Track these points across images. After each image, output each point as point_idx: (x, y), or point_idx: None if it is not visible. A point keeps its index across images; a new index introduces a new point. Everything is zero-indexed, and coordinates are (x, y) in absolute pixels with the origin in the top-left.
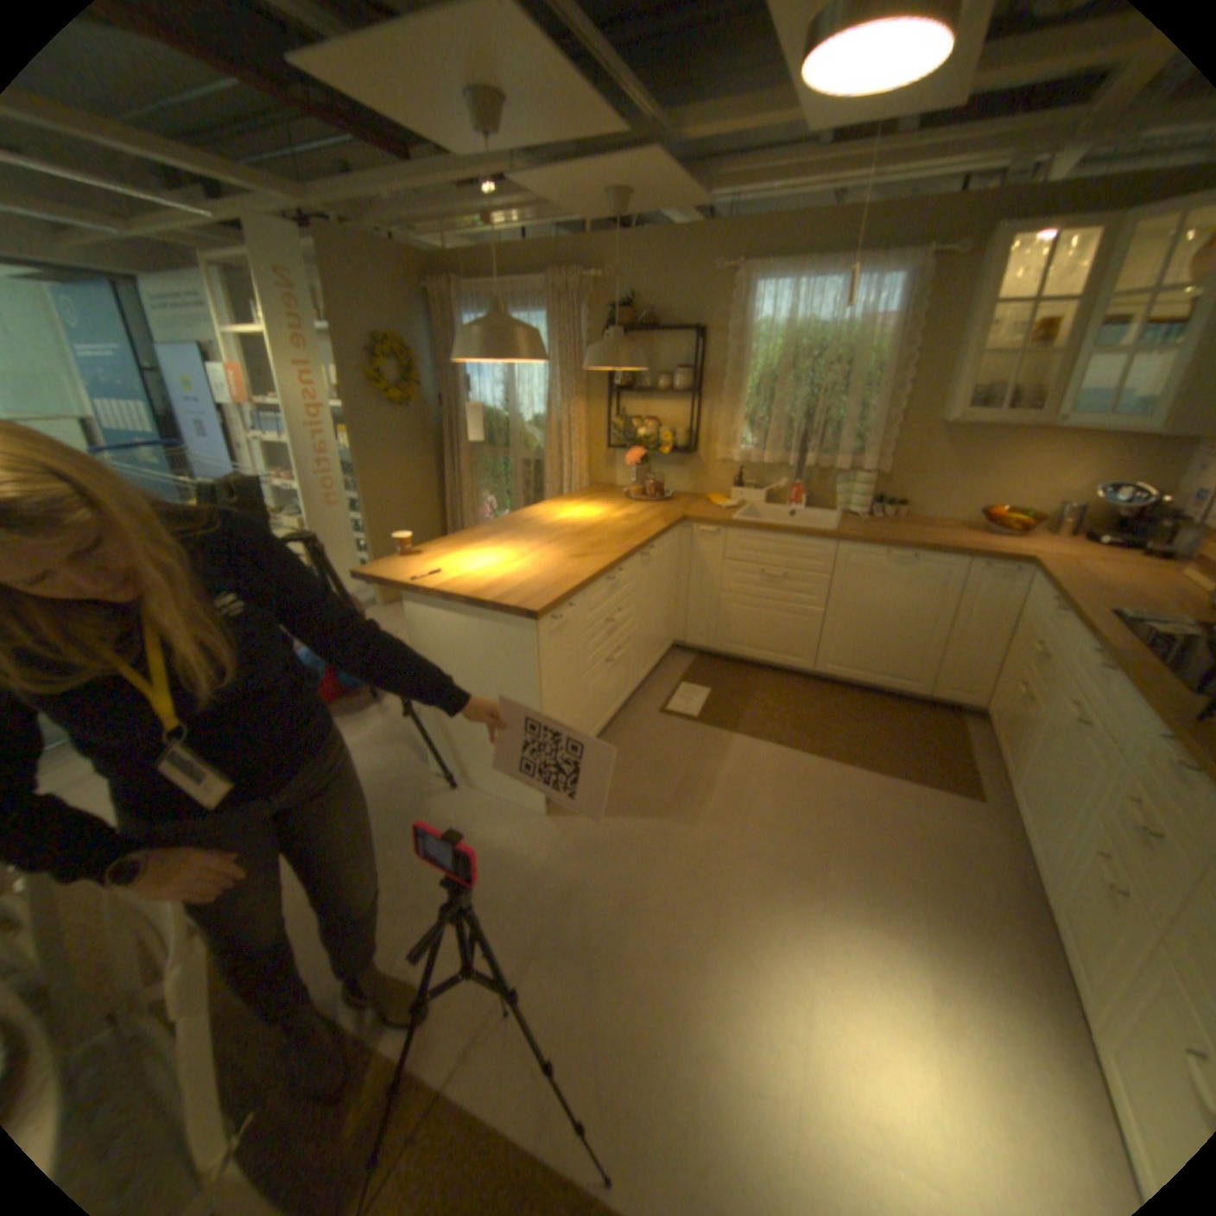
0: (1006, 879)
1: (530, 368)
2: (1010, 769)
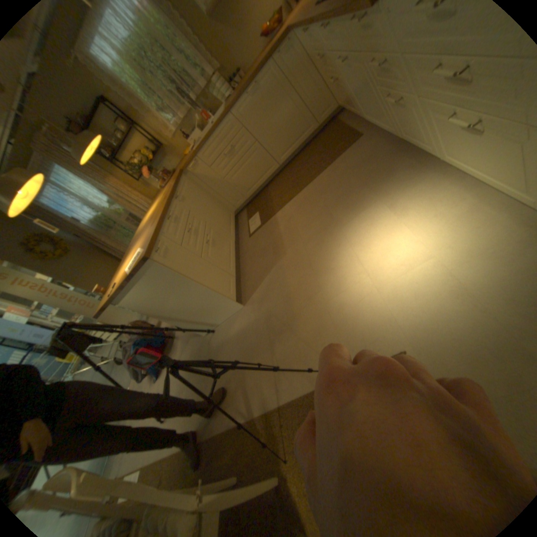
0: (386, 146)
1: (81, 188)
2: (358, 111)
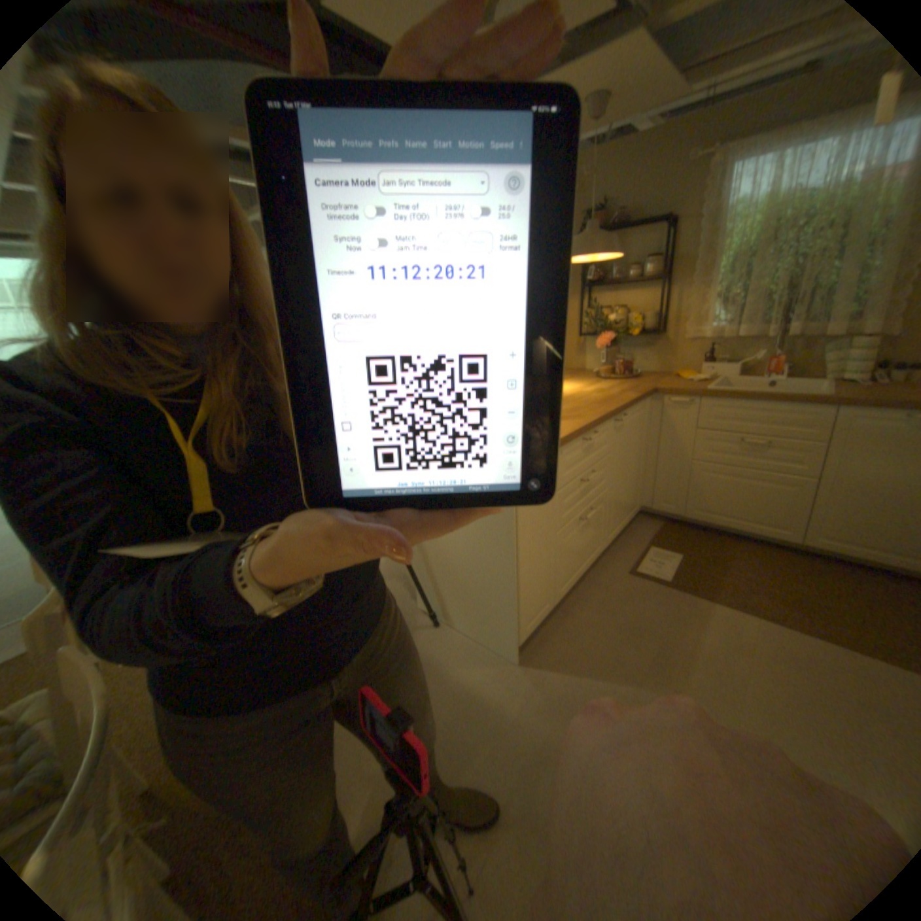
0: None
1: None
2: None
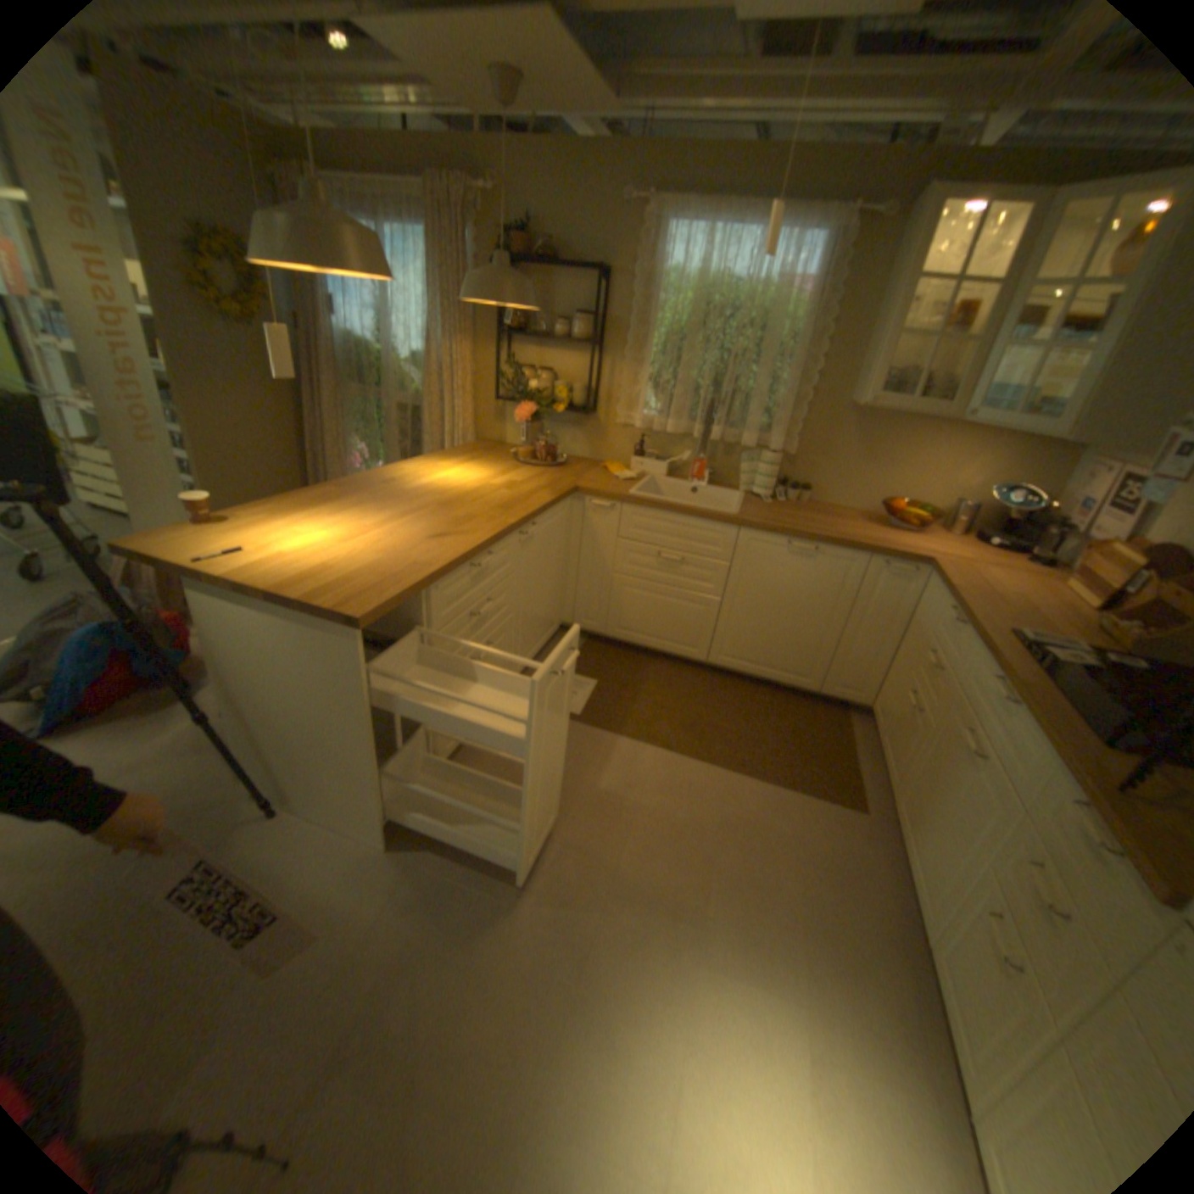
0: (885, 906)
1: (405, 294)
2: (892, 778)
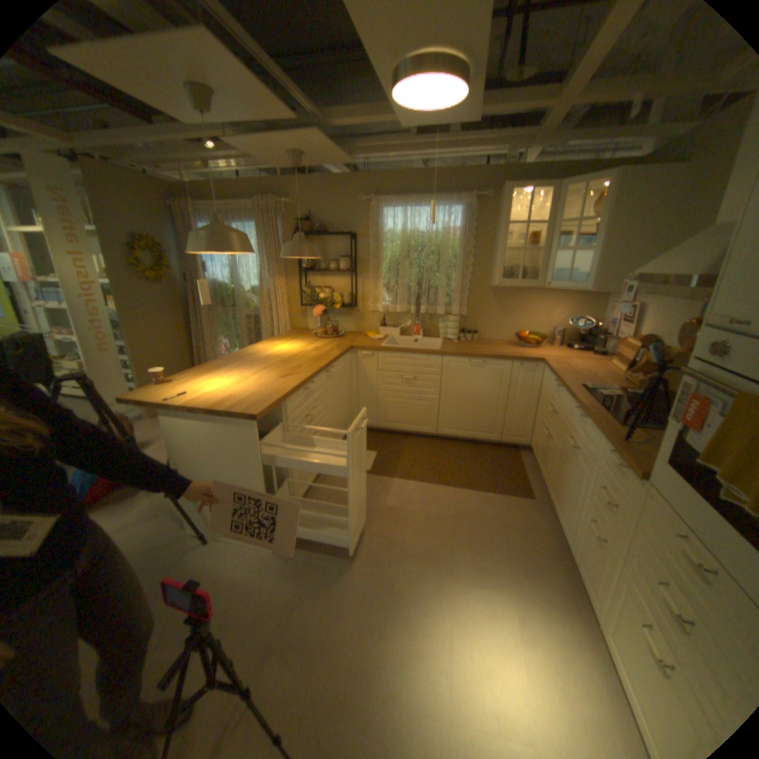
0: (549, 542)
1: (246, 257)
2: (544, 478)
